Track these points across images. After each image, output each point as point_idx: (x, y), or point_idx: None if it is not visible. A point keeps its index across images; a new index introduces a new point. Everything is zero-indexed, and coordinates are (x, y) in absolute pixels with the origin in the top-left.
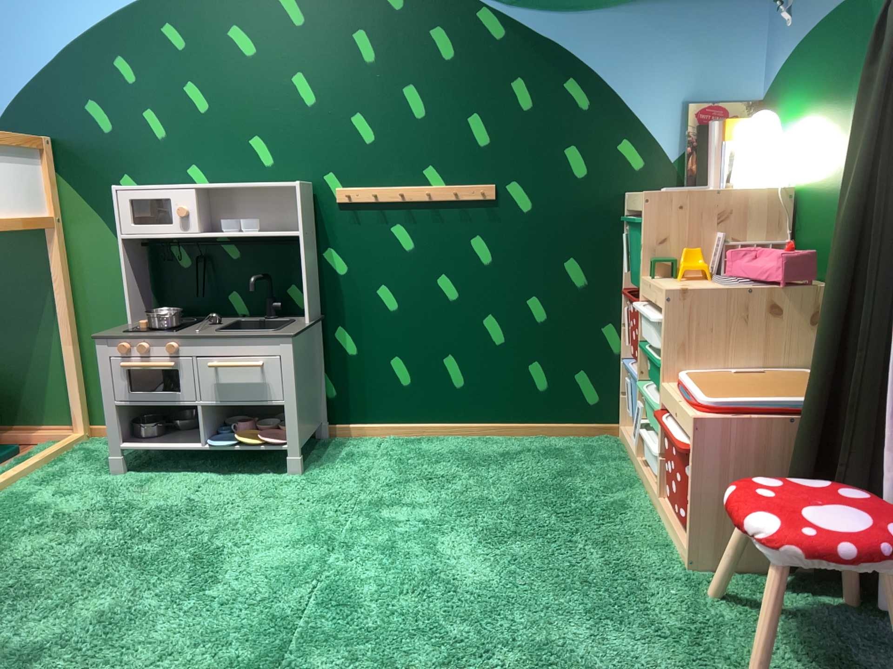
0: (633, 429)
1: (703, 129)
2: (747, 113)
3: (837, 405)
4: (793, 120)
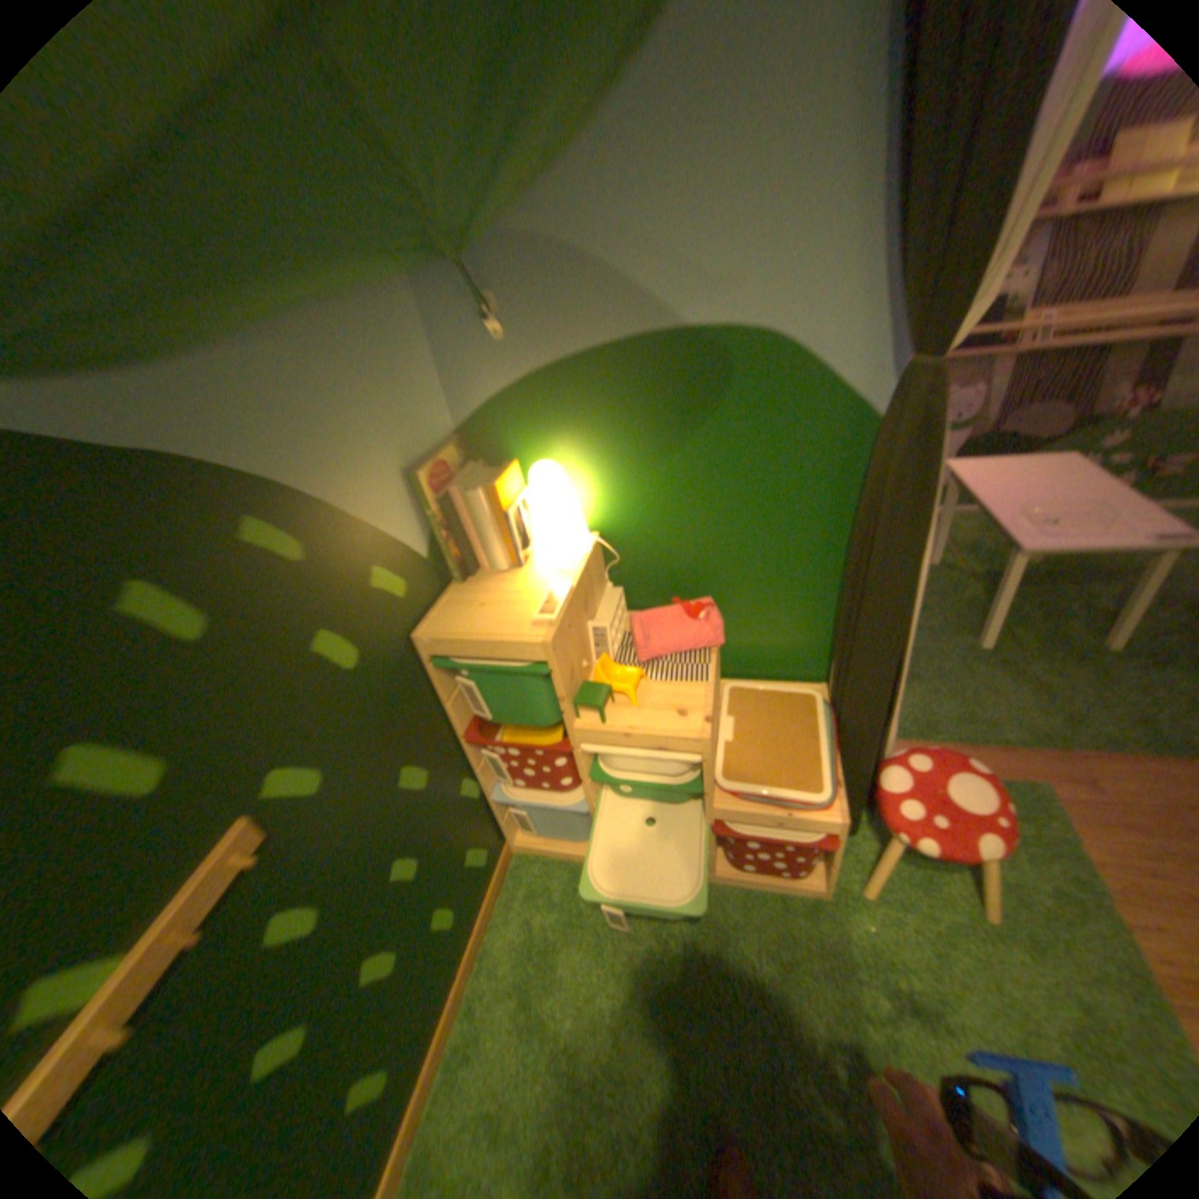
0: (566, 839)
1: (449, 498)
2: (462, 454)
3: (885, 721)
4: (561, 460)
